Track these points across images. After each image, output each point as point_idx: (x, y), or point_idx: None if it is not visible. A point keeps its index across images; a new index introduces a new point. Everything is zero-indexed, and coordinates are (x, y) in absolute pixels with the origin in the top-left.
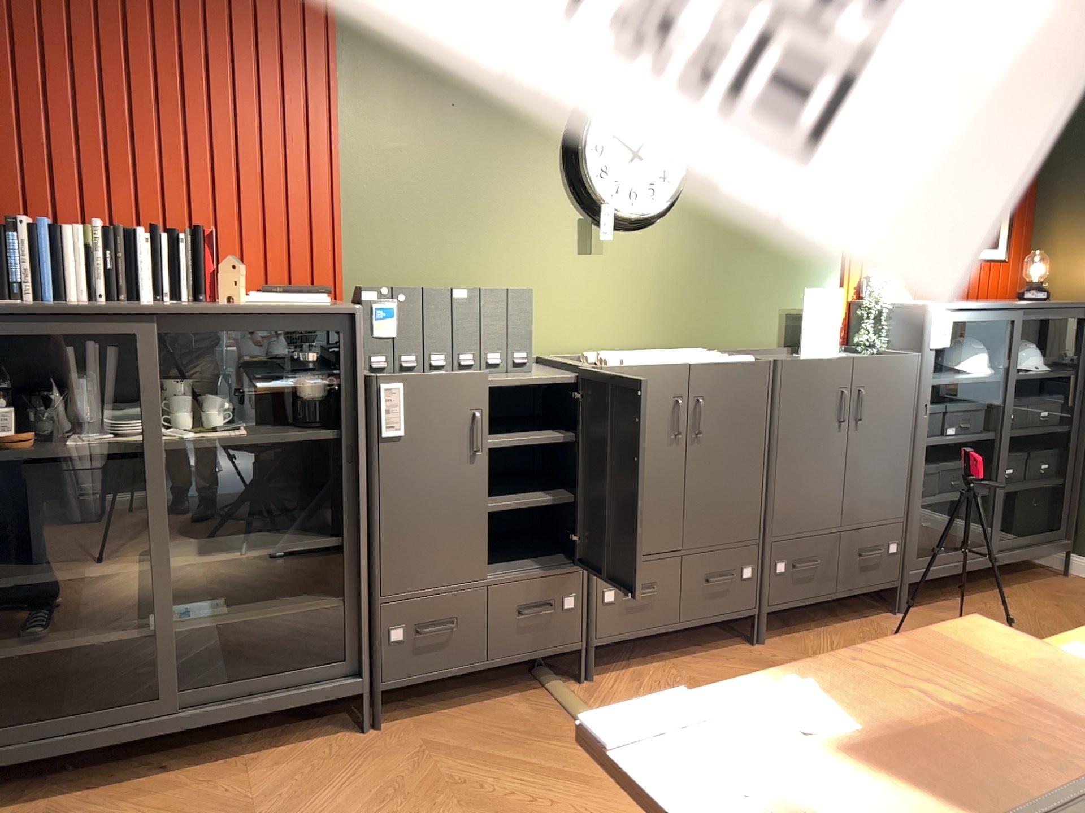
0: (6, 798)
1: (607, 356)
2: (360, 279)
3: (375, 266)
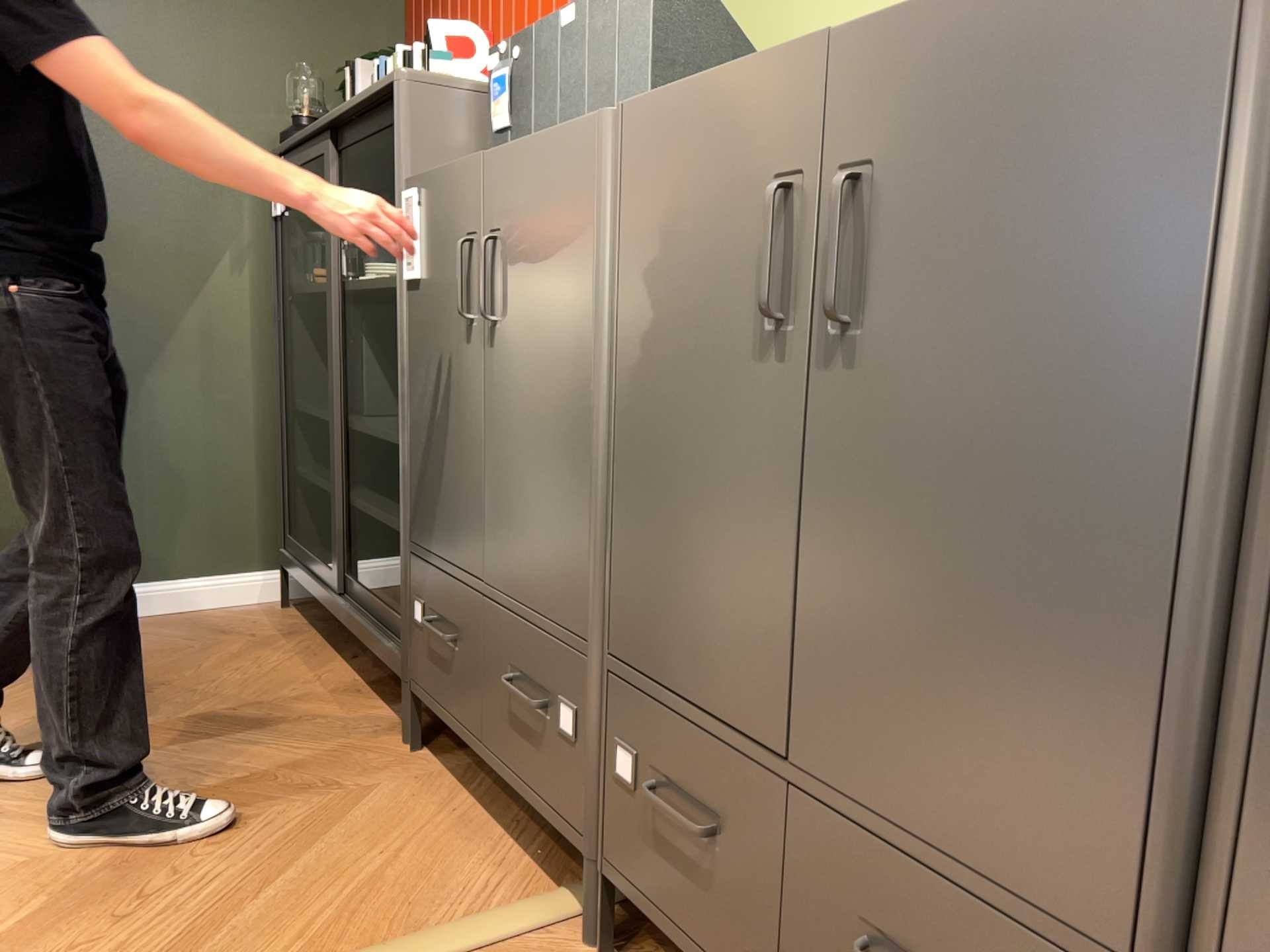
0: (318, 618)
1: None
2: None
3: None
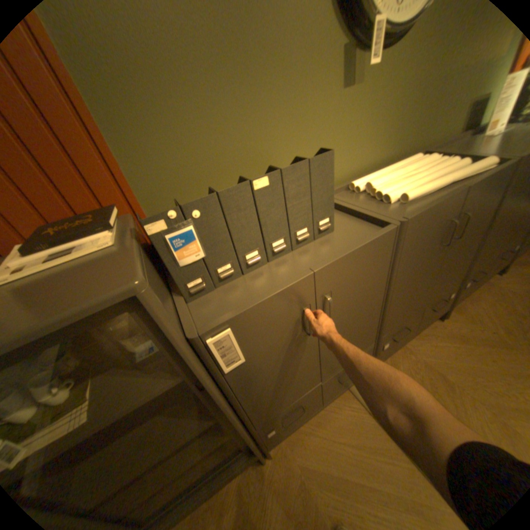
0: None
1: (382, 190)
2: (149, 179)
3: (158, 161)
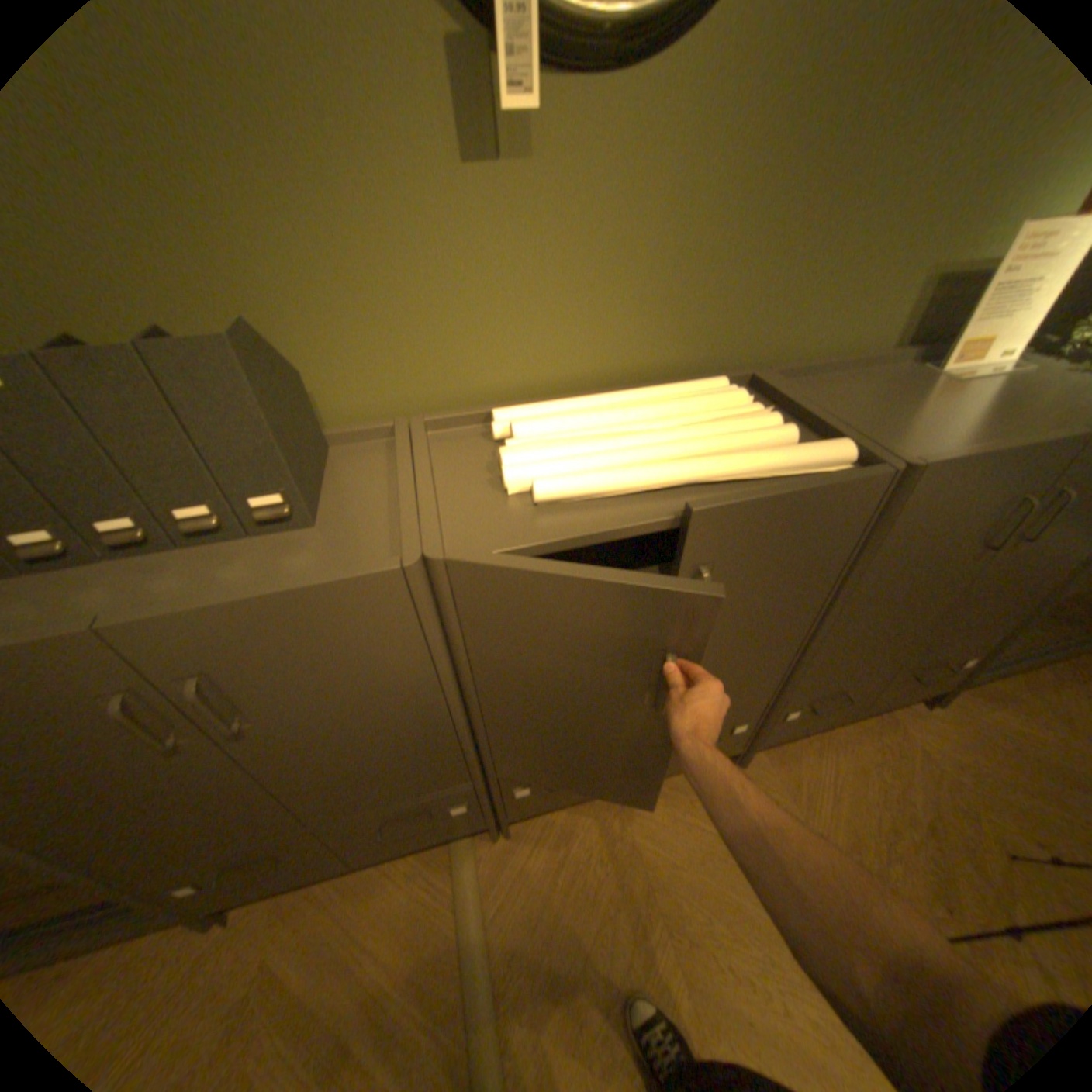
0: None
1: (511, 454)
2: None
3: None
